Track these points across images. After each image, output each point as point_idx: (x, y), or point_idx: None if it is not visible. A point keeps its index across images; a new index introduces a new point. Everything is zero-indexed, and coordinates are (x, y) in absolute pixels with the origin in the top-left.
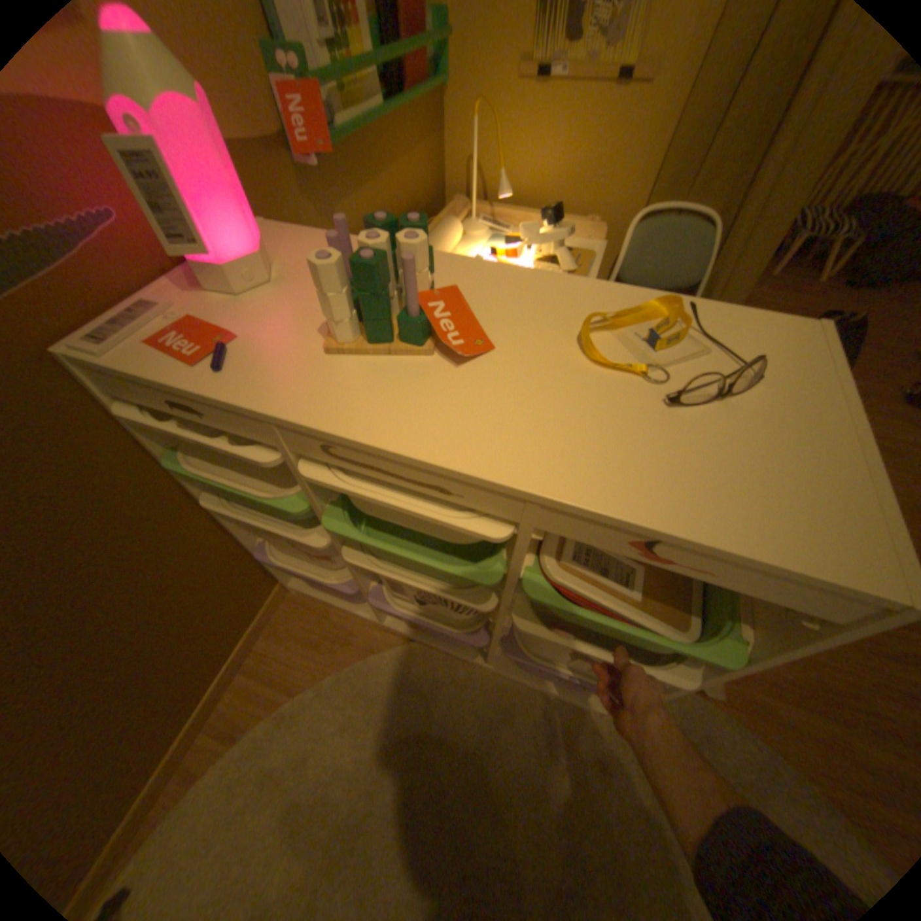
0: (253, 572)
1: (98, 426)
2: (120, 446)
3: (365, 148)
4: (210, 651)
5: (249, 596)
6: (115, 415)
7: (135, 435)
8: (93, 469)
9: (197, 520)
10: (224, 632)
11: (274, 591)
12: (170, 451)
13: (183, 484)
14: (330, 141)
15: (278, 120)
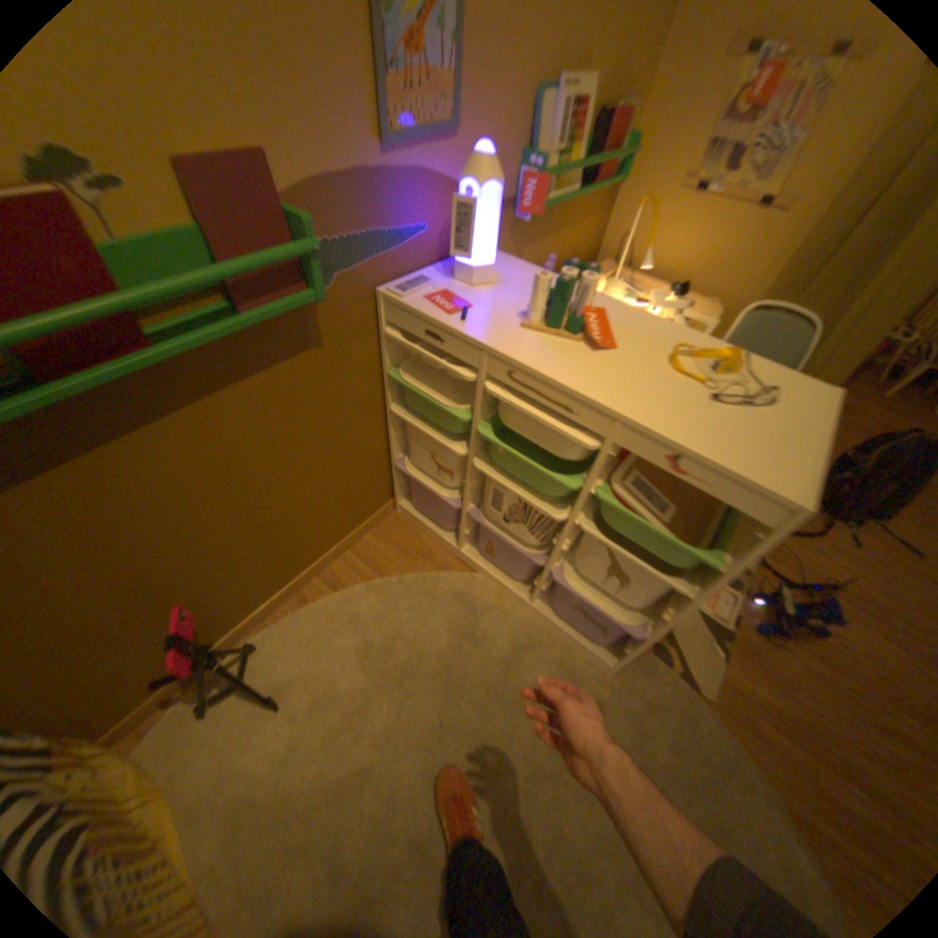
0: (385, 481)
1: (371, 339)
2: (372, 355)
3: (555, 215)
4: (344, 521)
5: (376, 496)
6: (379, 336)
7: (381, 352)
8: (358, 363)
9: (379, 422)
10: (355, 513)
11: (388, 504)
12: (393, 368)
13: (384, 394)
14: (537, 208)
15: (515, 192)
